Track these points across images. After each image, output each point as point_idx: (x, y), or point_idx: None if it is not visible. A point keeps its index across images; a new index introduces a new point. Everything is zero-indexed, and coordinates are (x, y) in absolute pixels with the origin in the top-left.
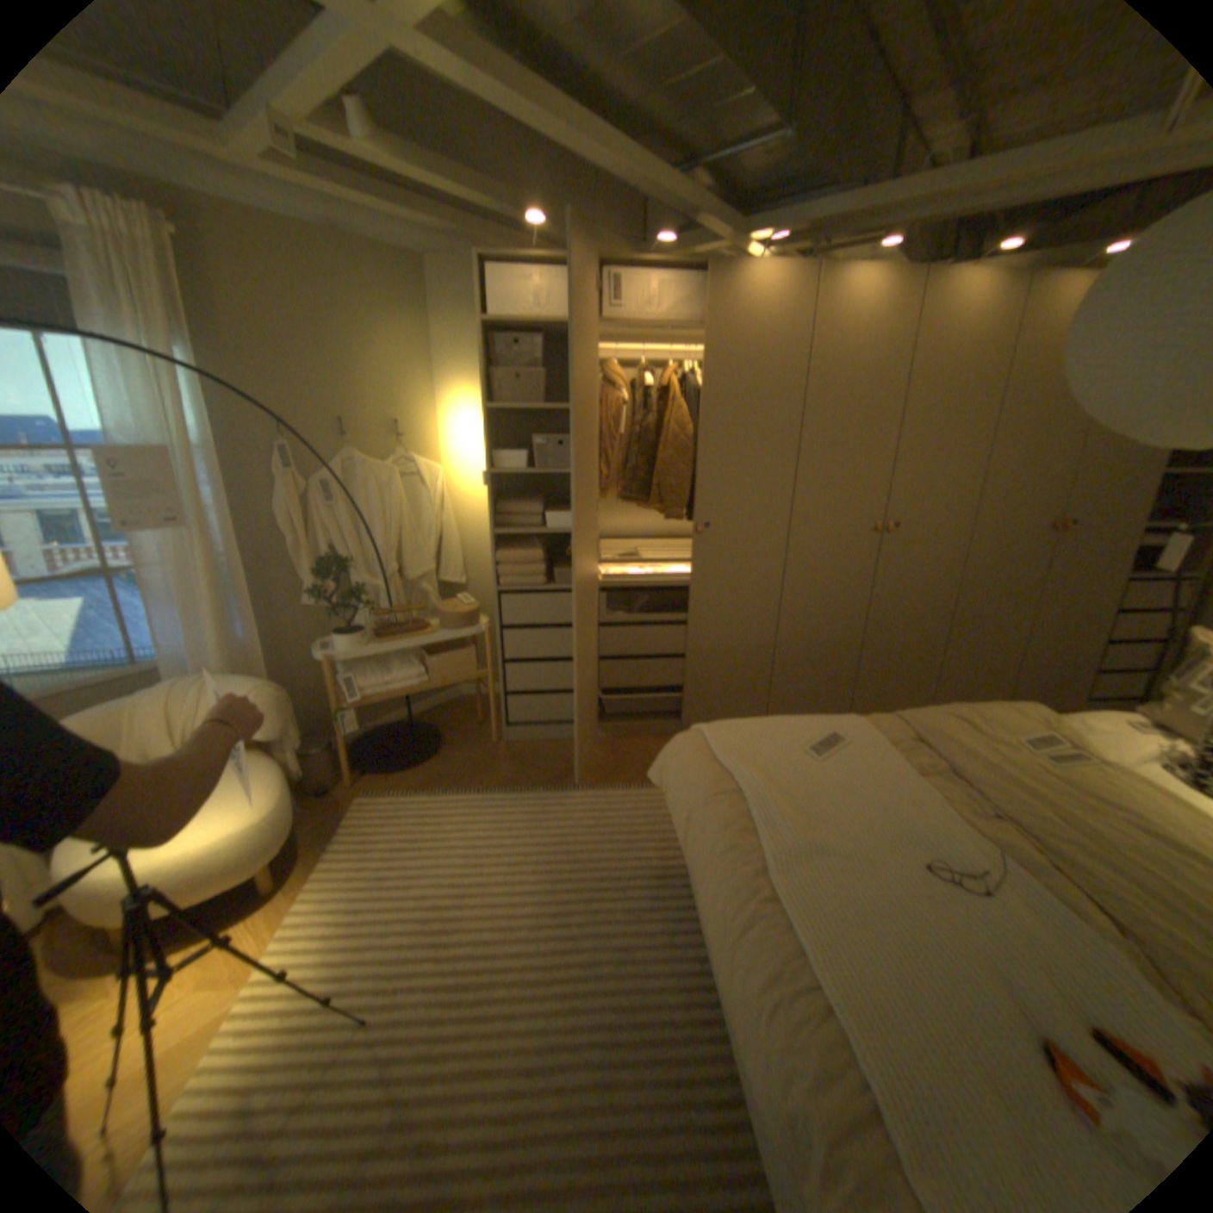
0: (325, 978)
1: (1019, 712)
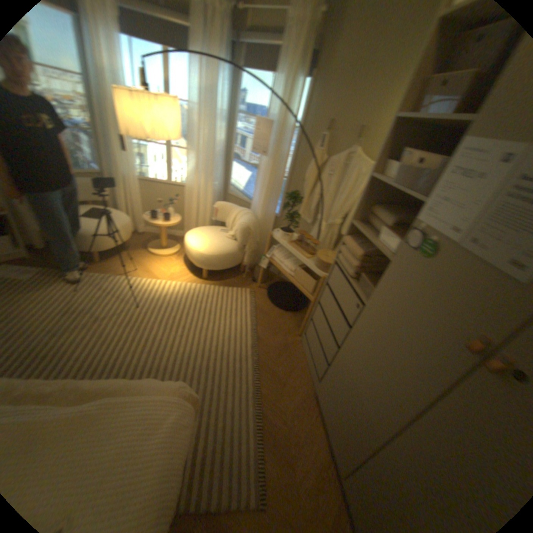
0: (159, 297)
1: None
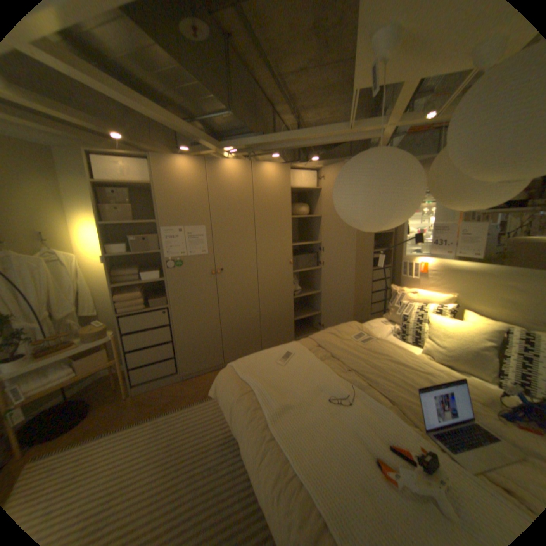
0: None
1: (349, 326)
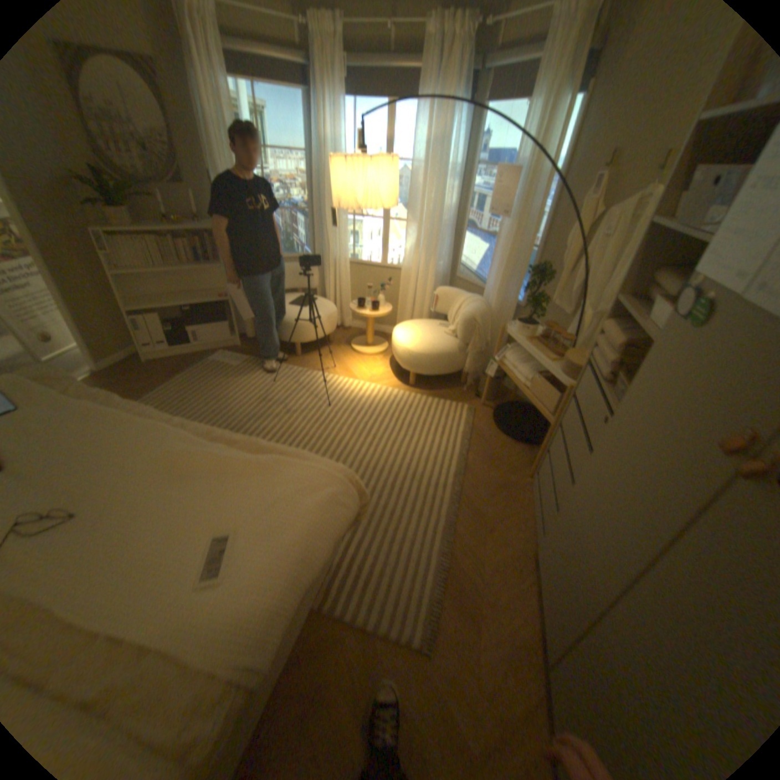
0: (355, 398)
1: None
